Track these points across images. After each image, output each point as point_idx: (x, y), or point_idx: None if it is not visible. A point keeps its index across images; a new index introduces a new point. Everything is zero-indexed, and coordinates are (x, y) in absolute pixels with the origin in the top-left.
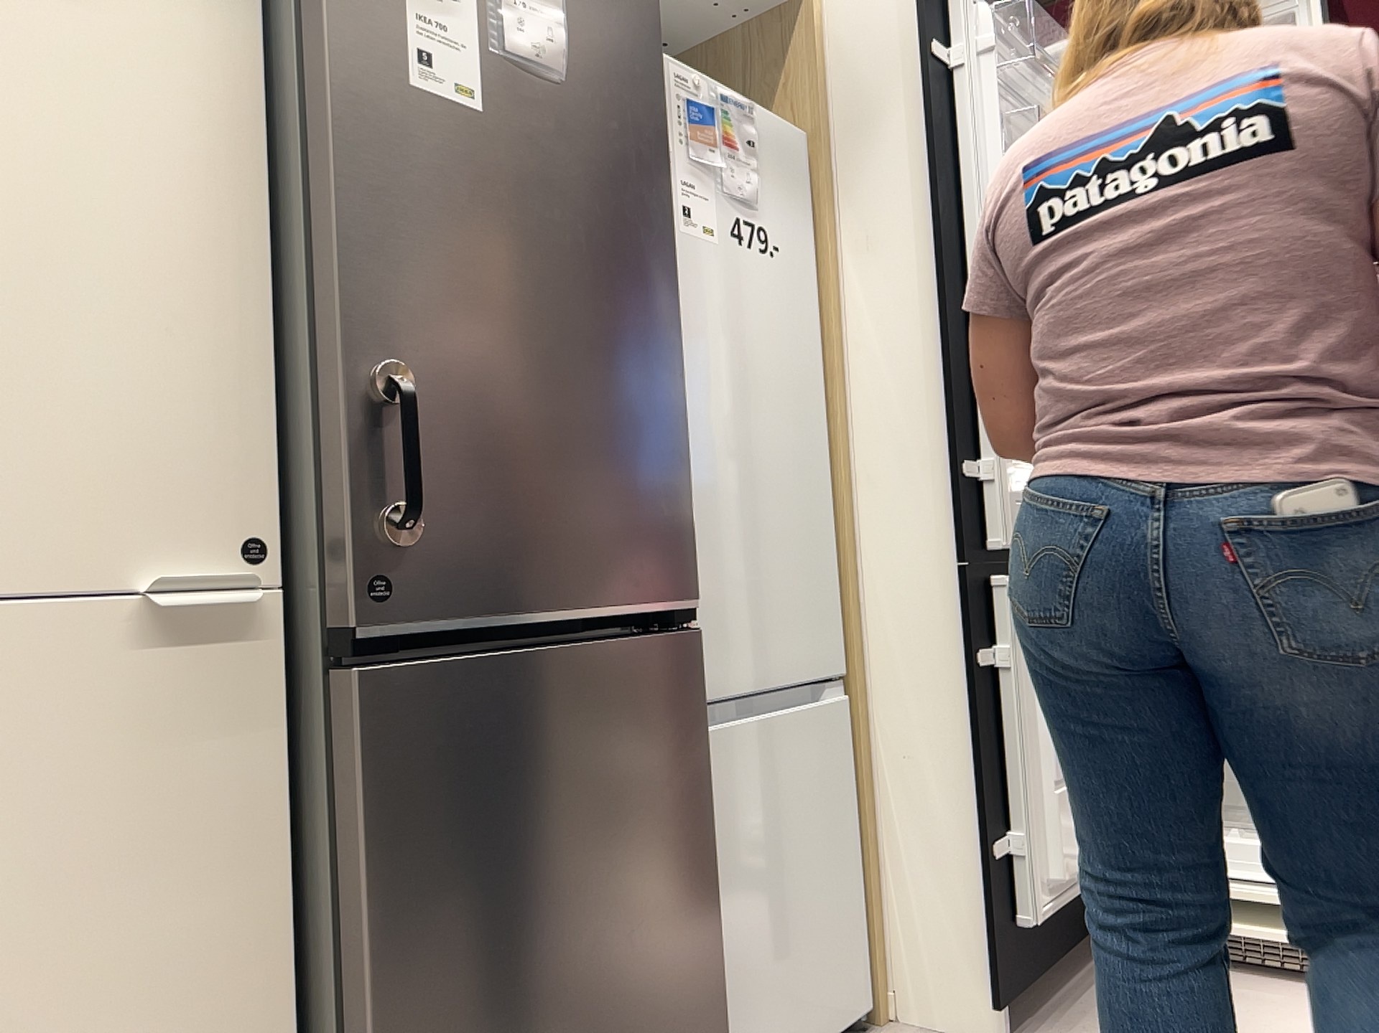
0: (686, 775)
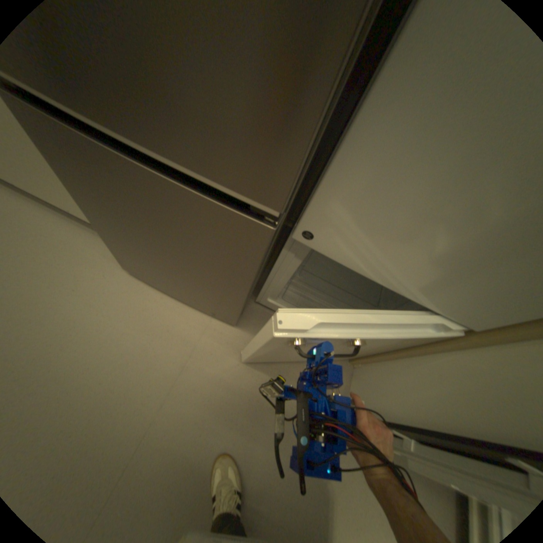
0: (234, 263)
